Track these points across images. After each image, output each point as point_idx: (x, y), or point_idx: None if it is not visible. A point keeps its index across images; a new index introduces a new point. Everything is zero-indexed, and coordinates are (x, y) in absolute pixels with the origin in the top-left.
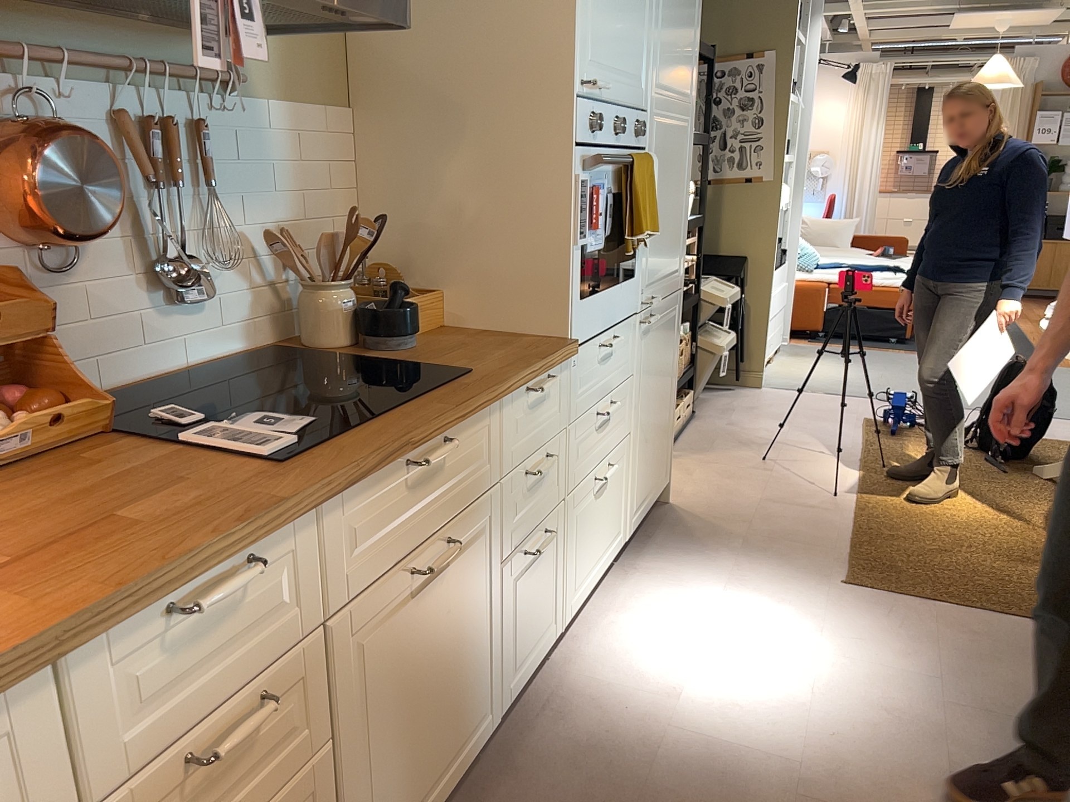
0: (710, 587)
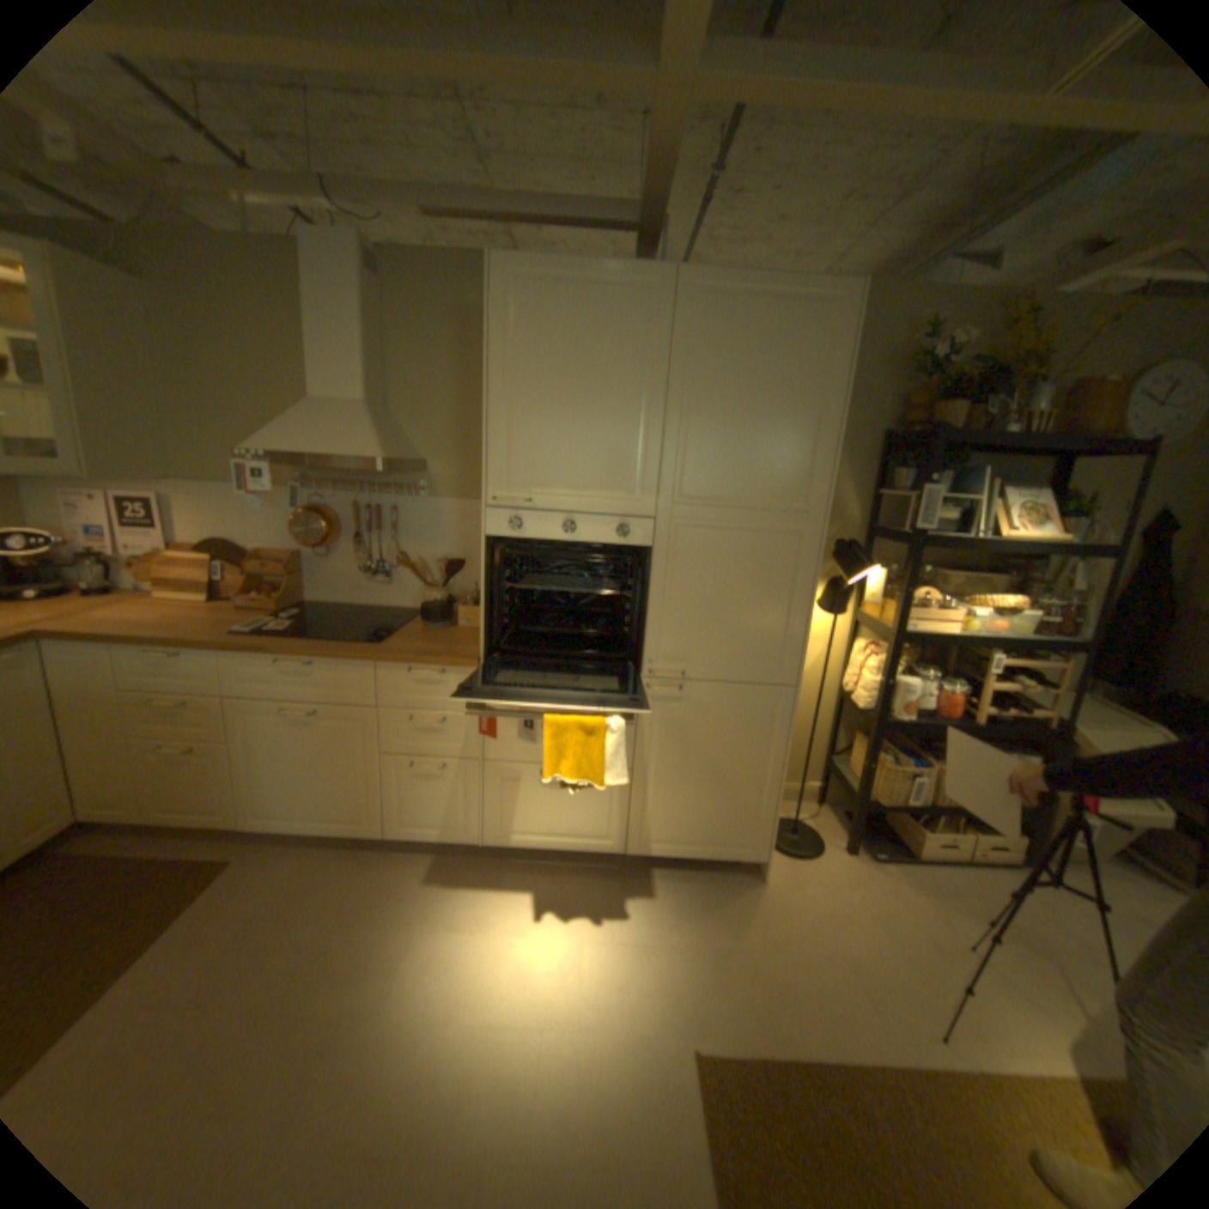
0: (620, 935)
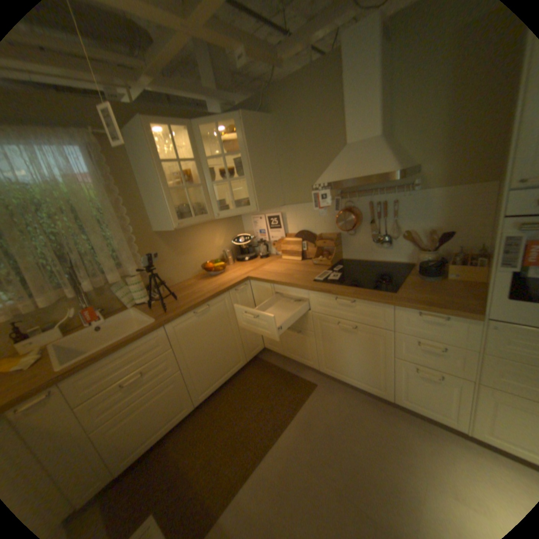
0: None
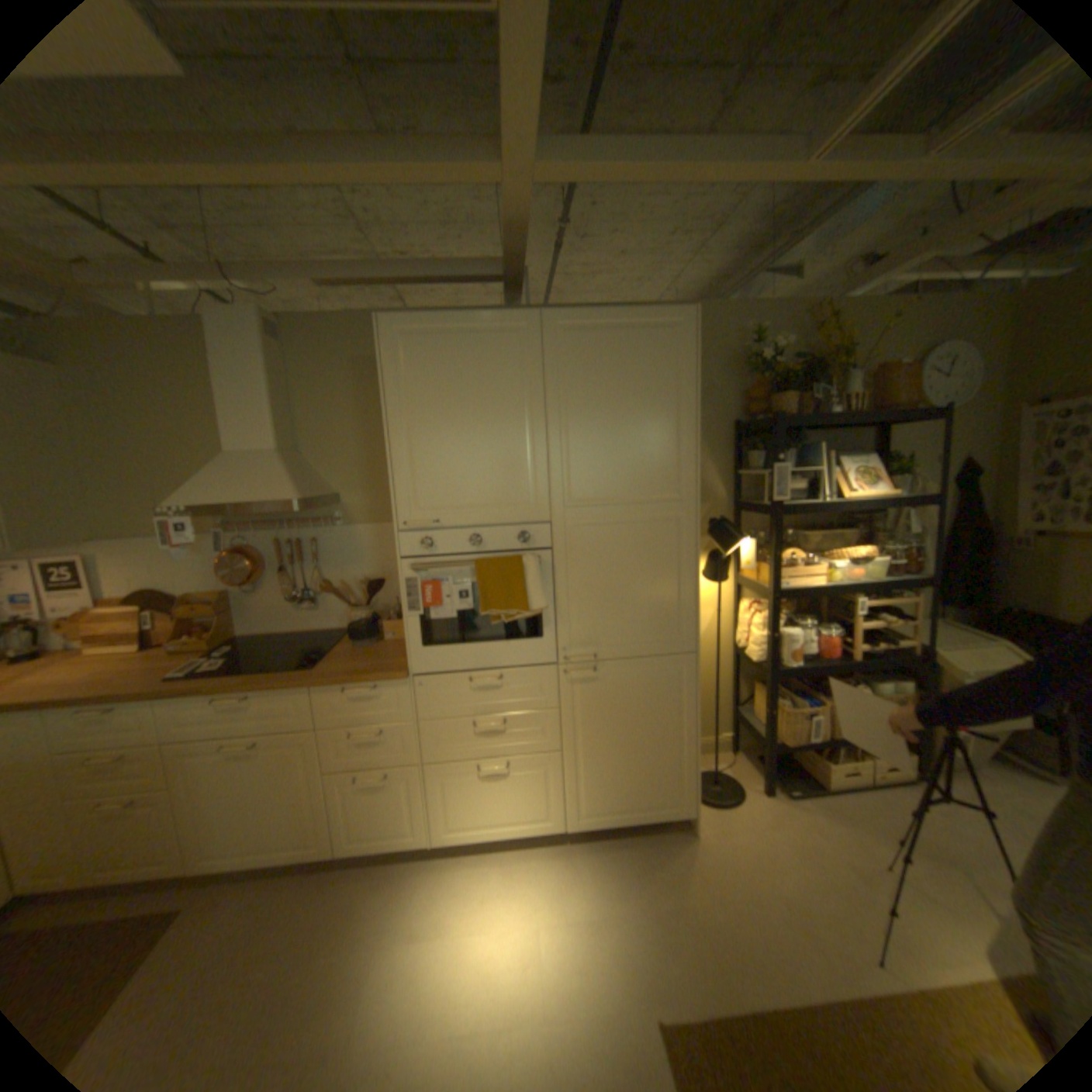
0: (572, 915)
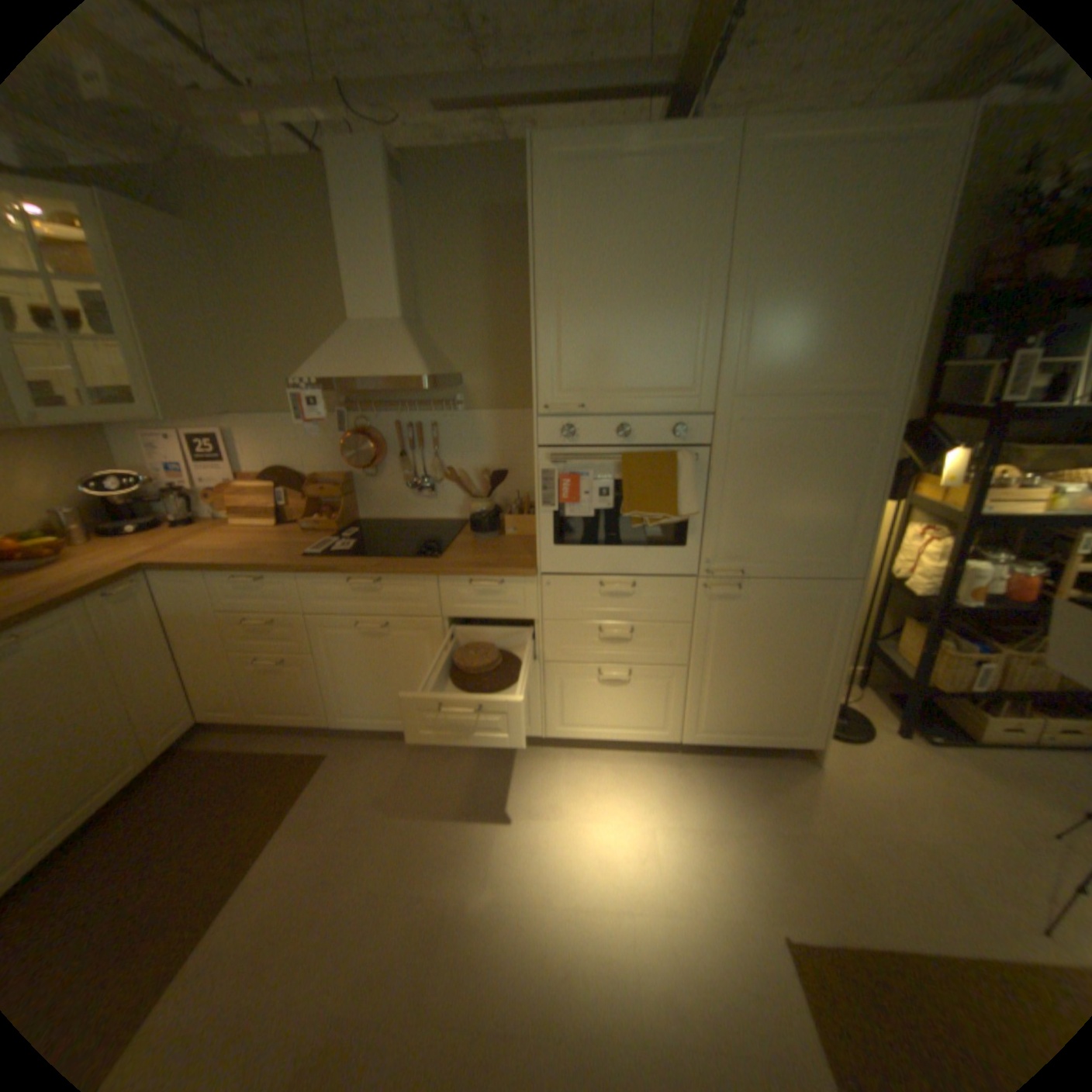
0: (688, 821)
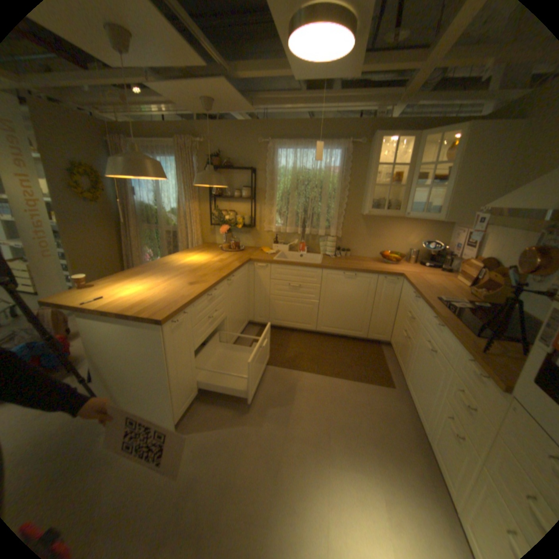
0: None
